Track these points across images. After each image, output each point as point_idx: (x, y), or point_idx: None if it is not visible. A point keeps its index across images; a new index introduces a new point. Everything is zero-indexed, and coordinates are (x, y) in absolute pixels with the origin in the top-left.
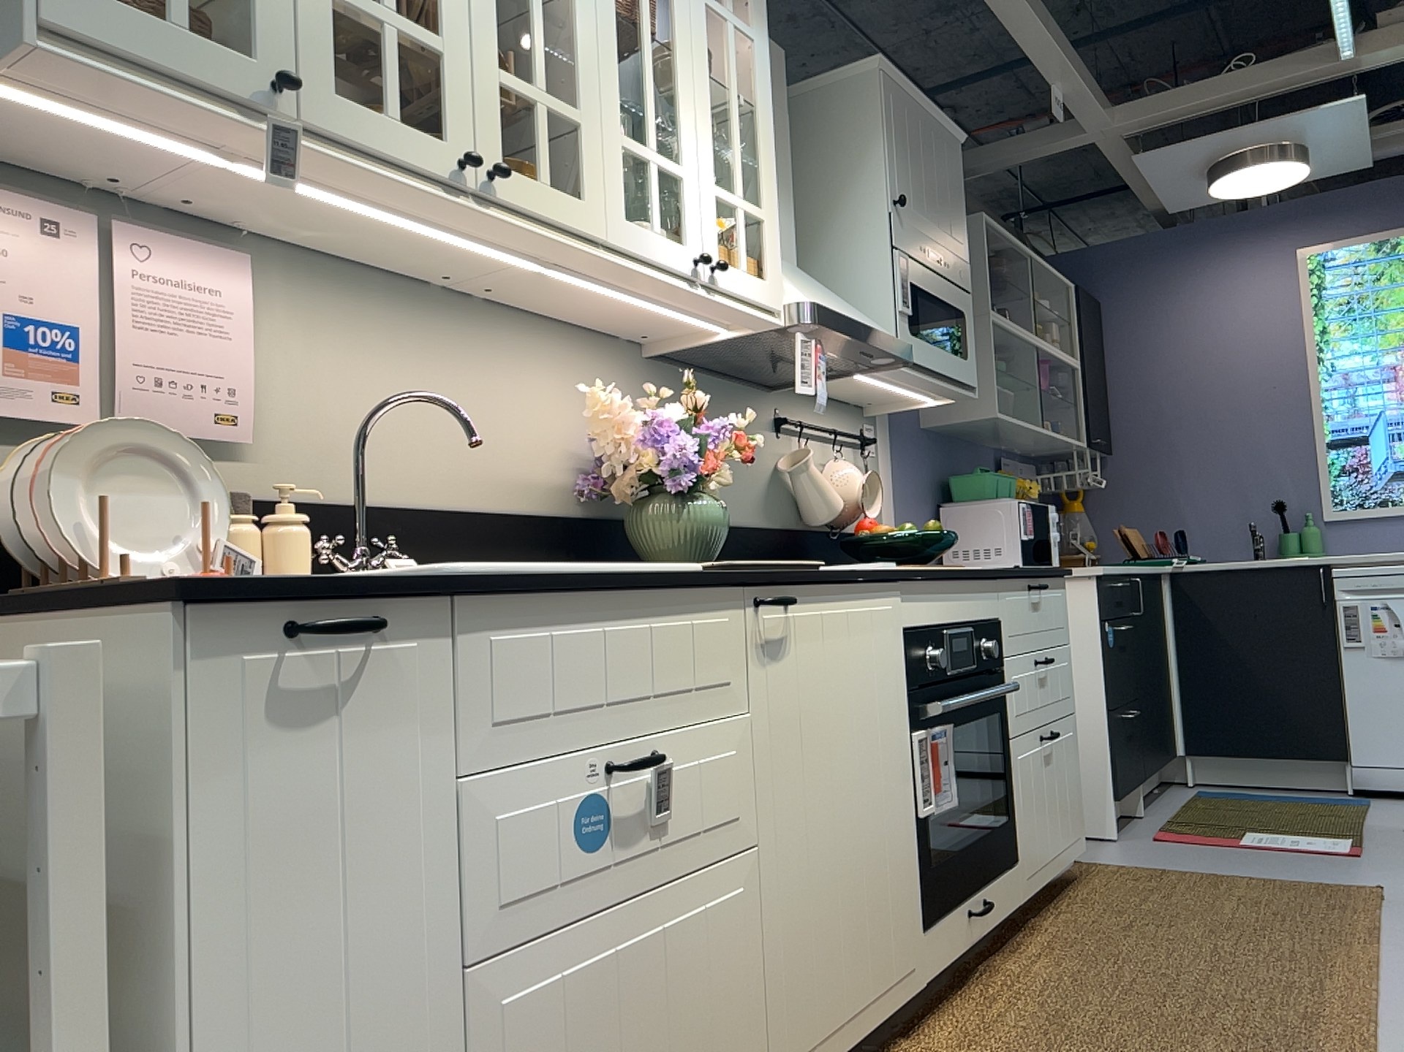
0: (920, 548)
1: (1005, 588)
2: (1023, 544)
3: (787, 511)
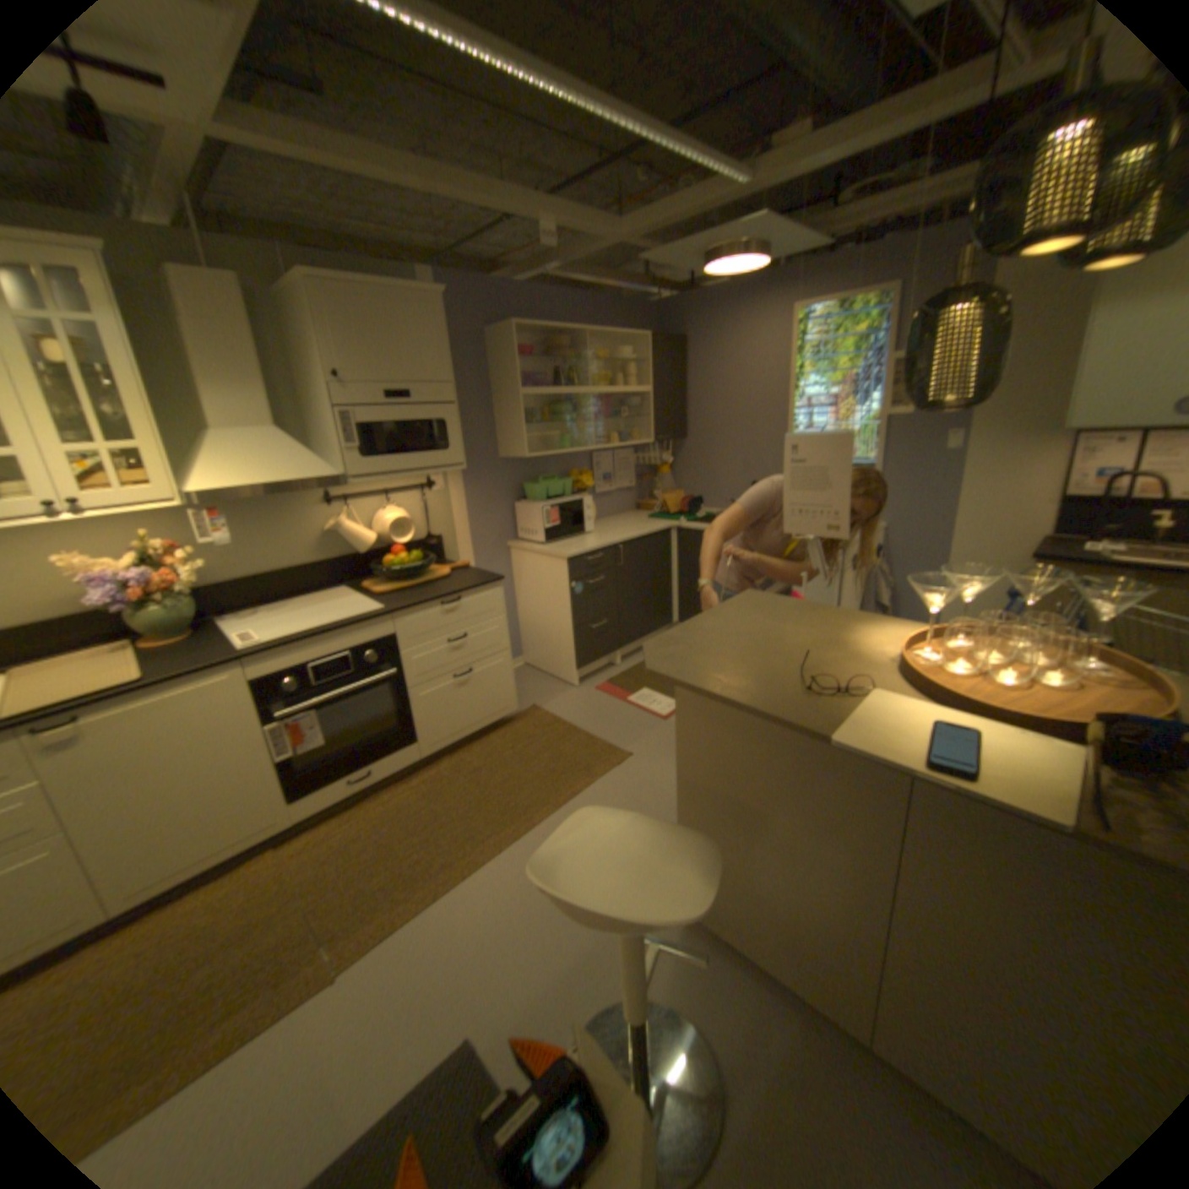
0: (405, 571)
1: (402, 615)
2: (548, 530)
3: (343, 546)
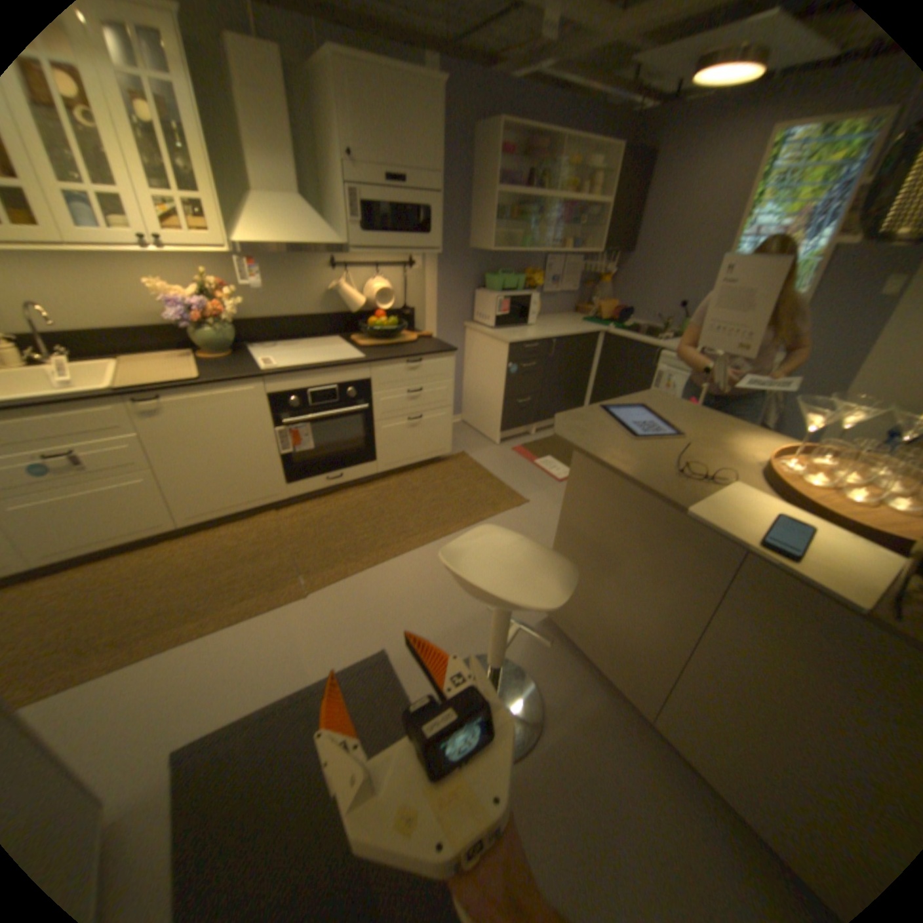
0: (383, 331)
1: (377, 365)
2: (498, 316)
3: (340, 304)
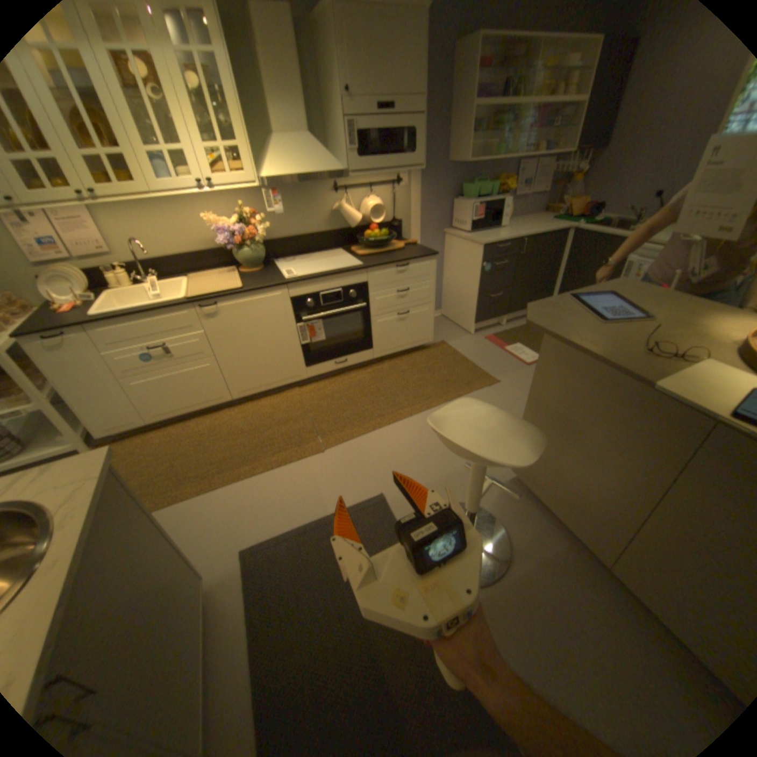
0: (376, 242)
1: (371, 271)
2: (473, 222)
3: (341, 222)
